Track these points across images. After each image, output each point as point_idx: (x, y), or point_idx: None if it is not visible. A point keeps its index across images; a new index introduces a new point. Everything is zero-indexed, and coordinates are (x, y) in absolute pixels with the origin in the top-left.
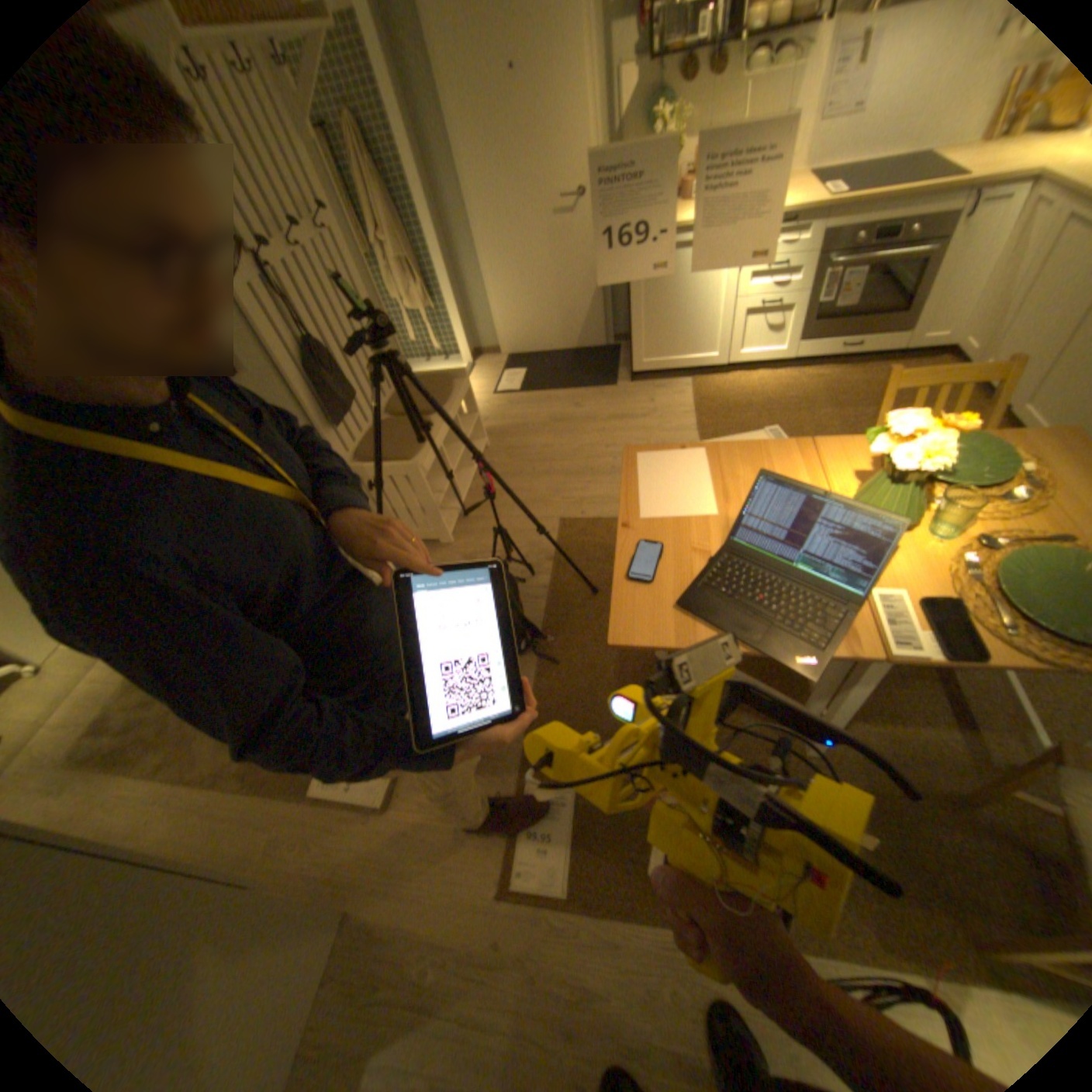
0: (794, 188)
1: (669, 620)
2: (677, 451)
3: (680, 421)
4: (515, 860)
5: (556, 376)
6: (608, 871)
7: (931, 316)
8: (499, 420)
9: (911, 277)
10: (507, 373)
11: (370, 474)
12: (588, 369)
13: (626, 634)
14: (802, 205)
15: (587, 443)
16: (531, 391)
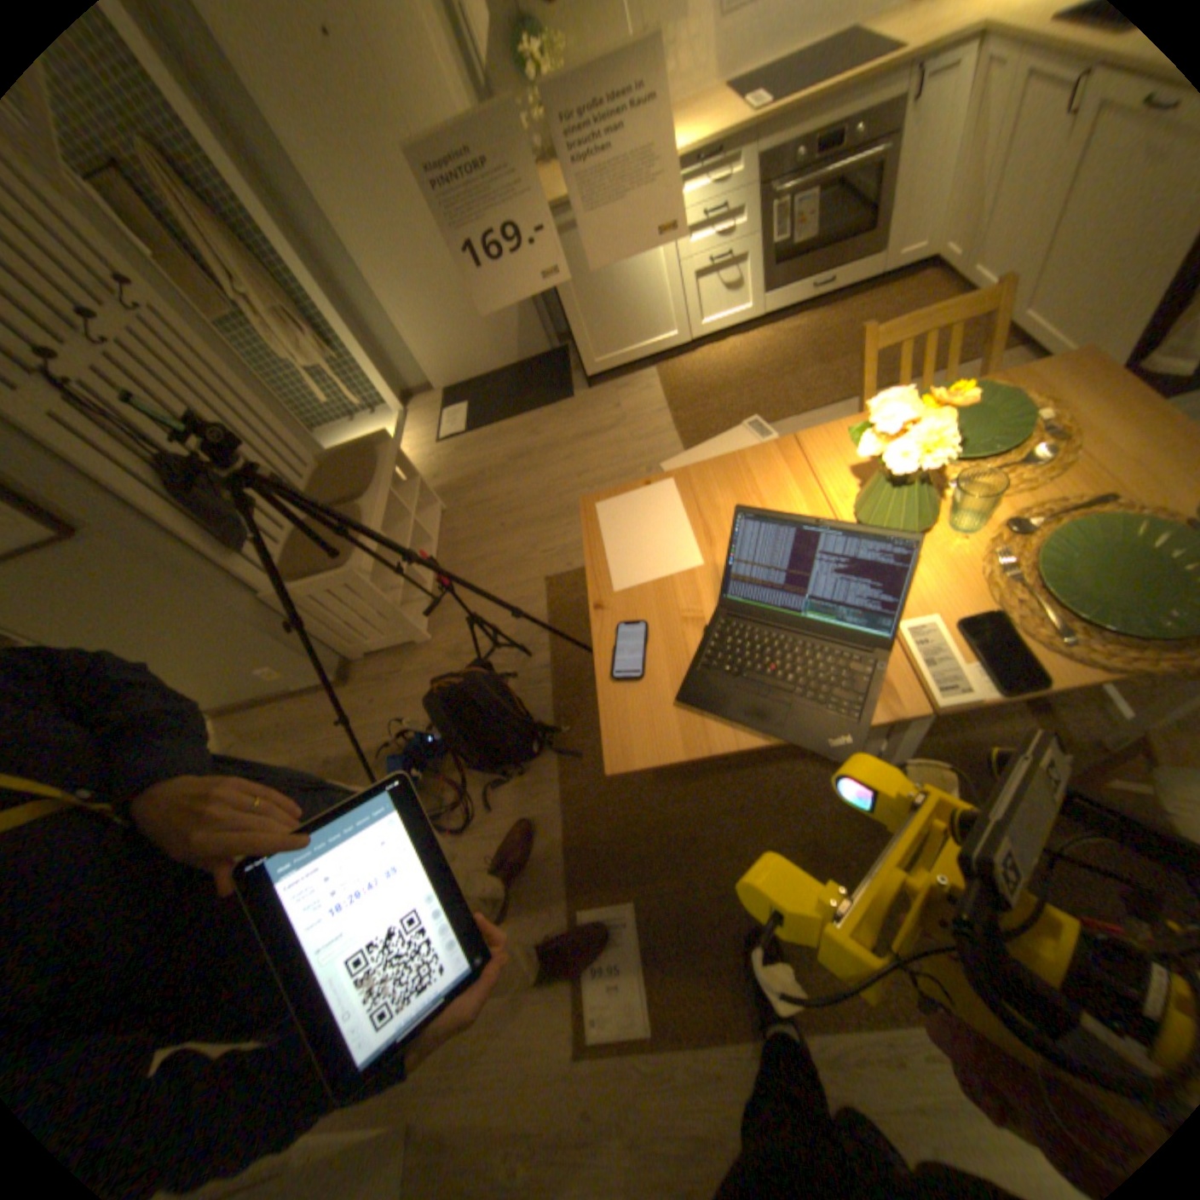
0: (710, 112)
1: (671, 723)
2: (642, 490)
3: (653, 423)
4: (585, 1007)
5: (502, 404)
6: (690, 990)
7: (902, 227)
8: (449, 473)
9: (869, 187)
10: (446, 413)
11: (302, 595)
12: (537, 385)
13: (624, 756)
14: (722, 132)
15: (555, 477)
16: (478, 429)
